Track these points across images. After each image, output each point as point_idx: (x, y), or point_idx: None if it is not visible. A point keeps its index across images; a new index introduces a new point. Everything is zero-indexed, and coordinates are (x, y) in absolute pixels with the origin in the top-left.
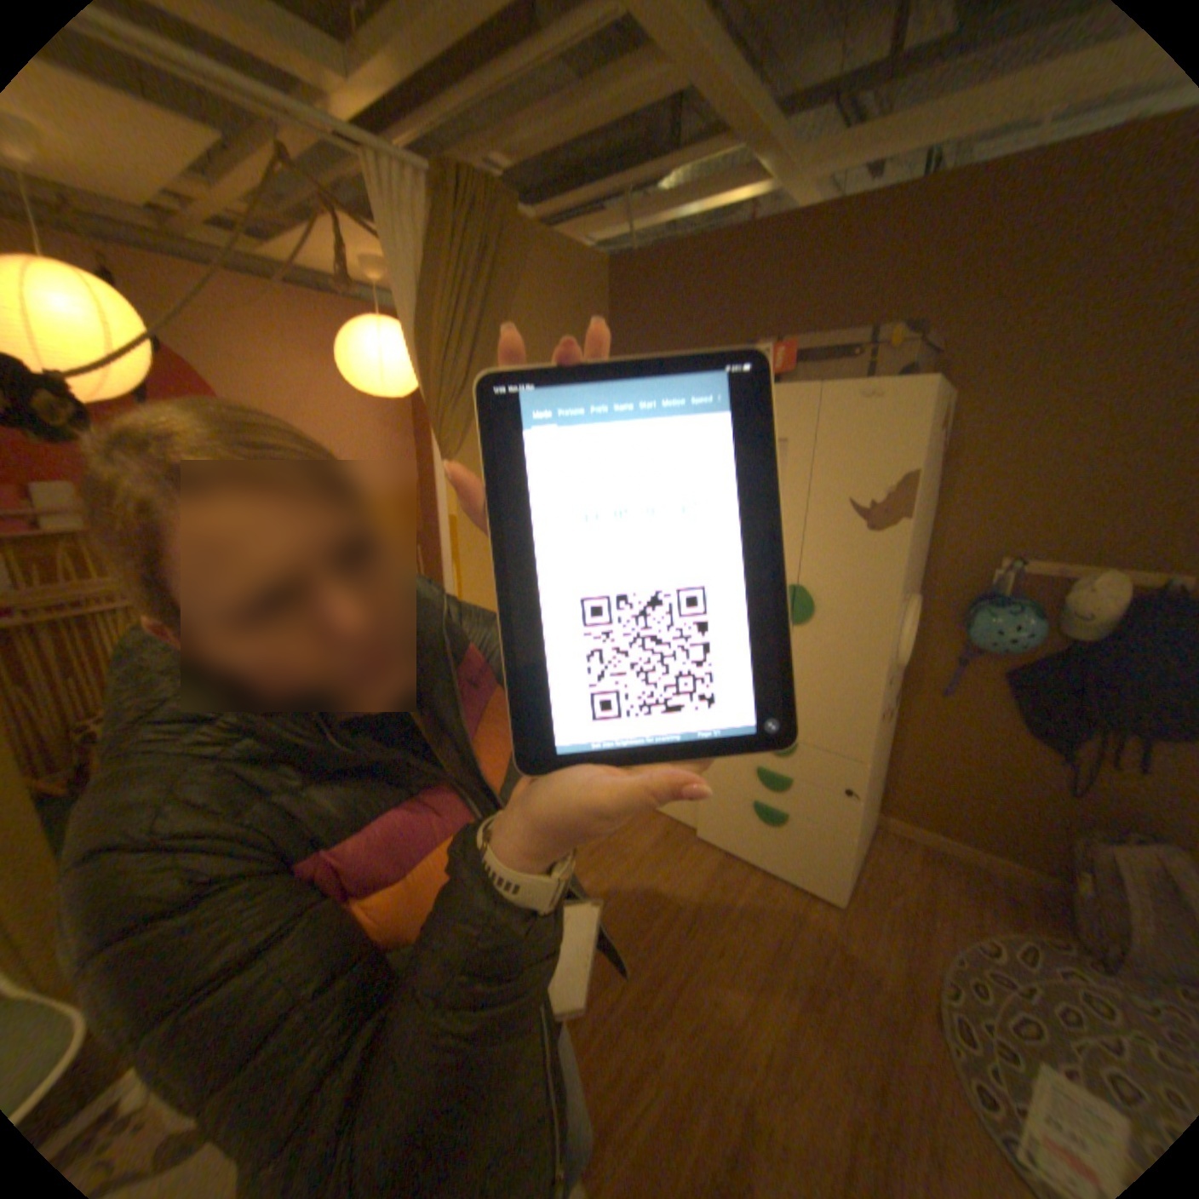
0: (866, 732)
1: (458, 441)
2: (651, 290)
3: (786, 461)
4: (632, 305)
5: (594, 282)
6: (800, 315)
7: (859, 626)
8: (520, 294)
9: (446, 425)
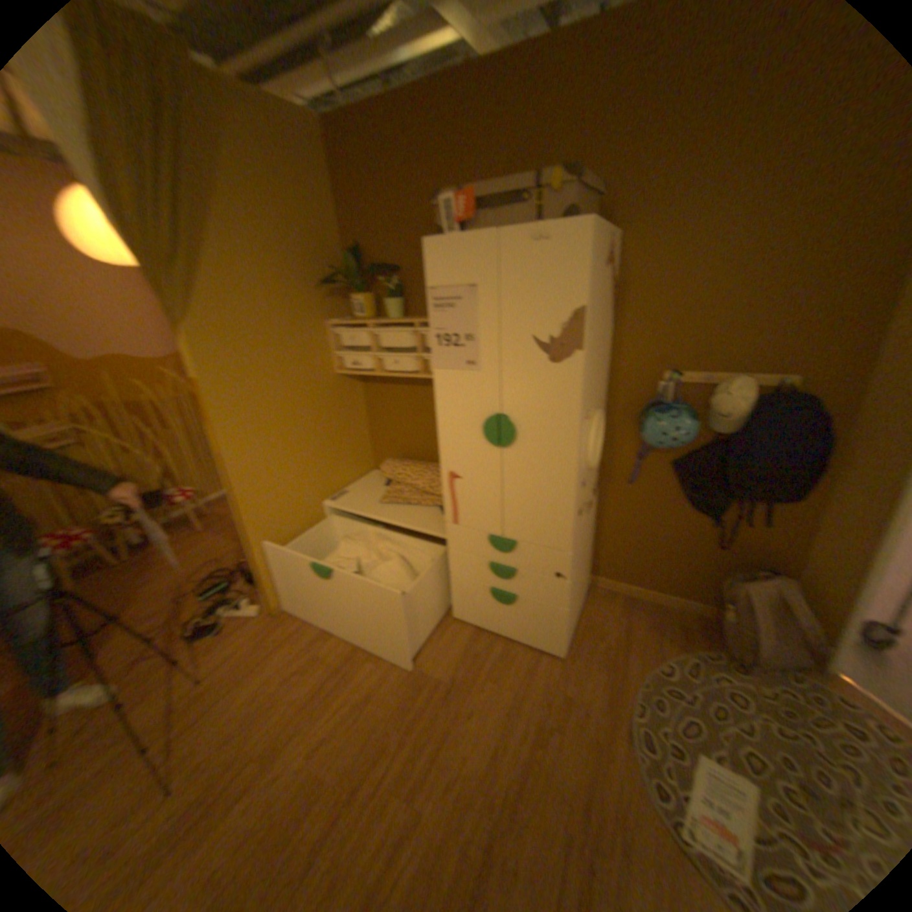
0: (565, 528)
1: (178, 306)
2: (359, 146)
3: (477, 304)
4: (346, 162)
5: (306, 140)
6: (489, 165)
7: (551, 444)
8: (222, 152)
9: (161, 292)
